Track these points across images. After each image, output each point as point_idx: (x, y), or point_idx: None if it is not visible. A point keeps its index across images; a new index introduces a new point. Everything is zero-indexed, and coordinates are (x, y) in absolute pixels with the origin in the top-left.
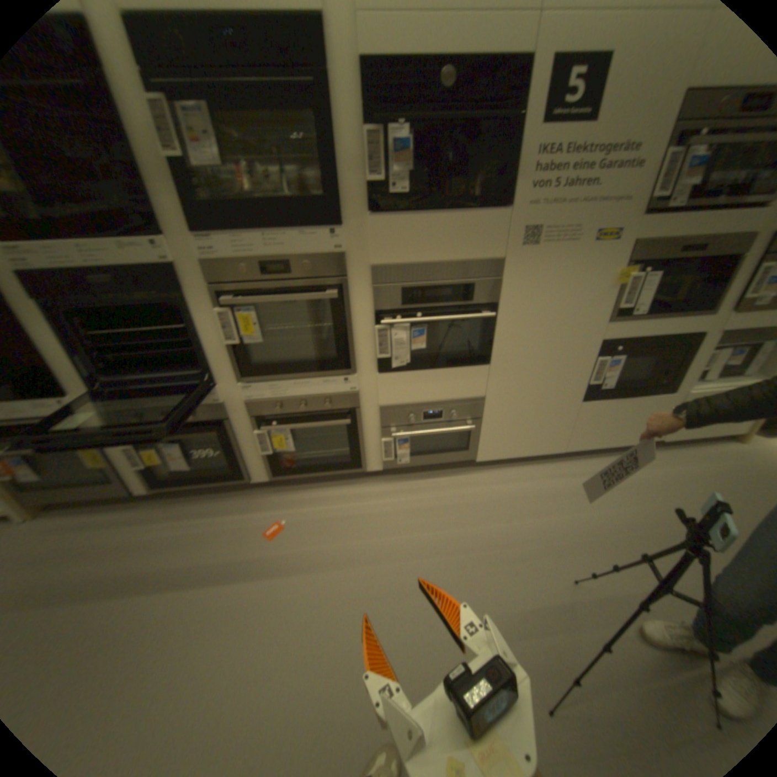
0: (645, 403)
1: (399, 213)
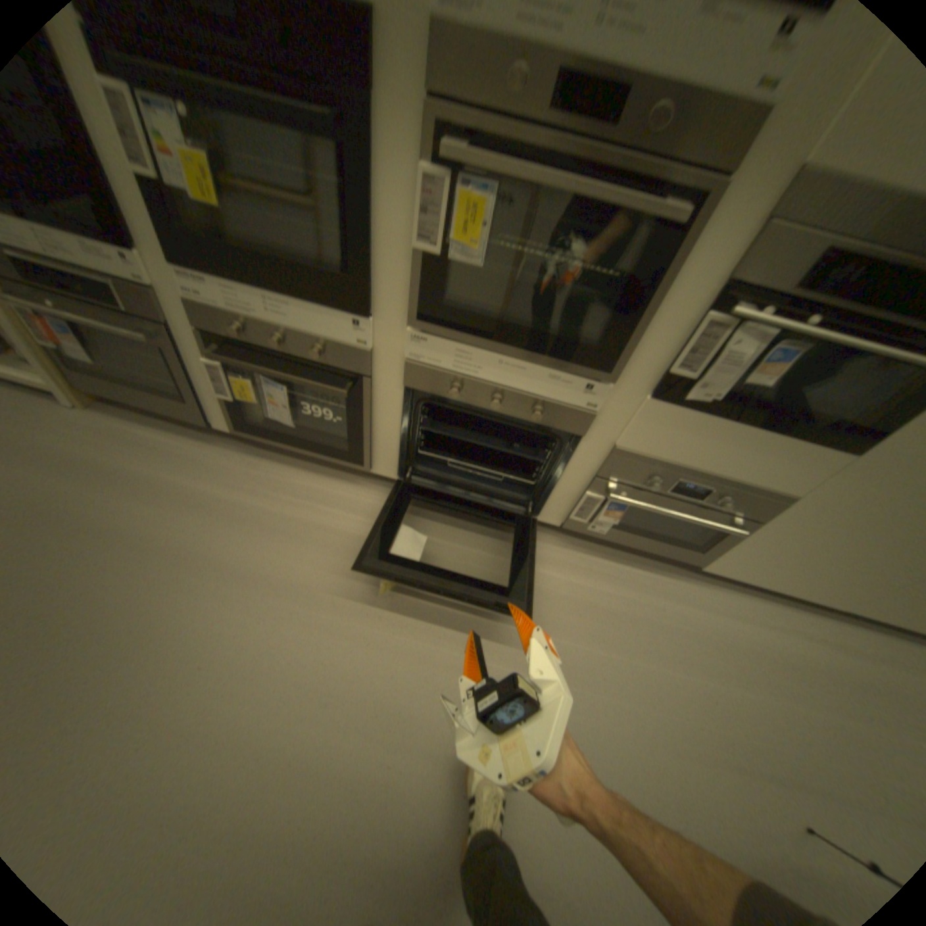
0: None
1: None
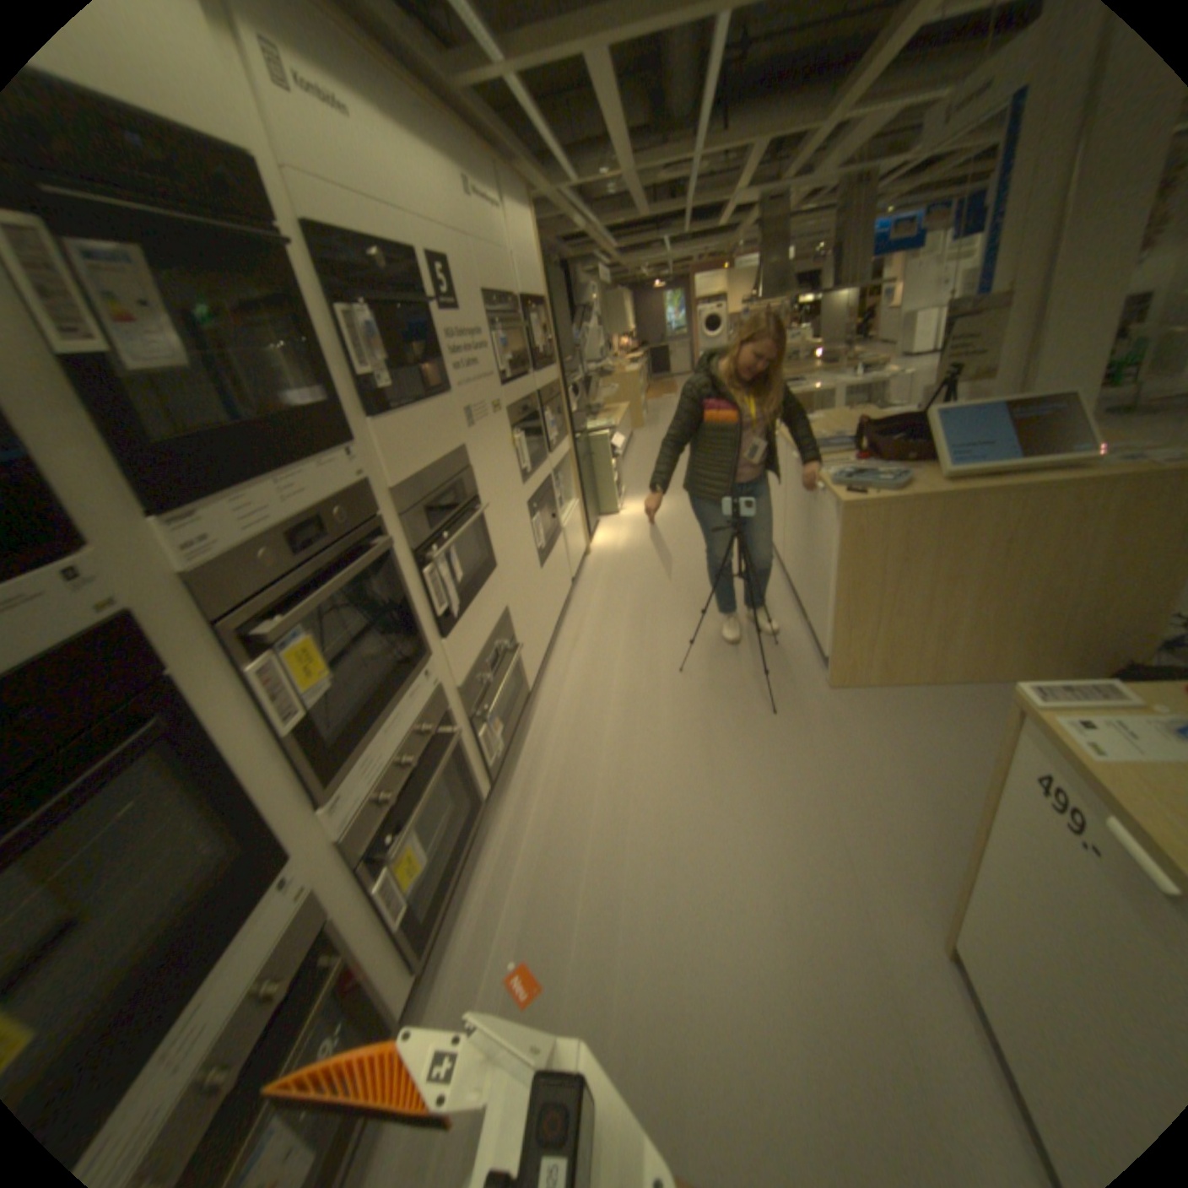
0: (556, 550)
1: (390, 411)
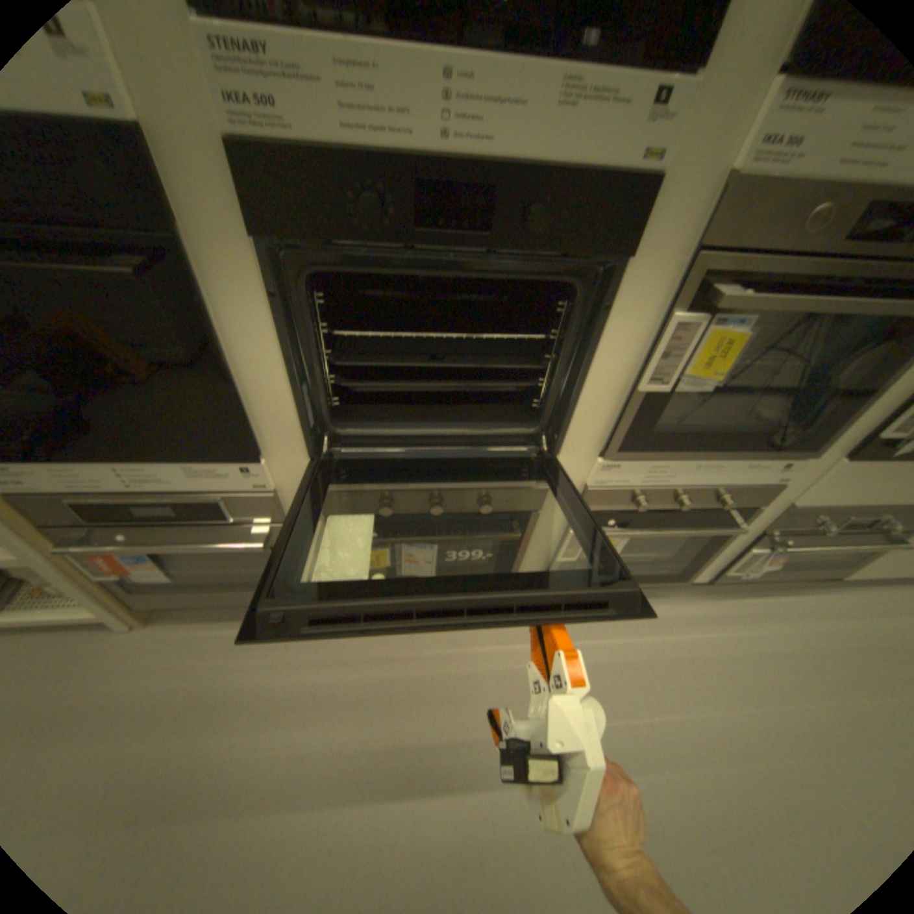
0: None
1: None
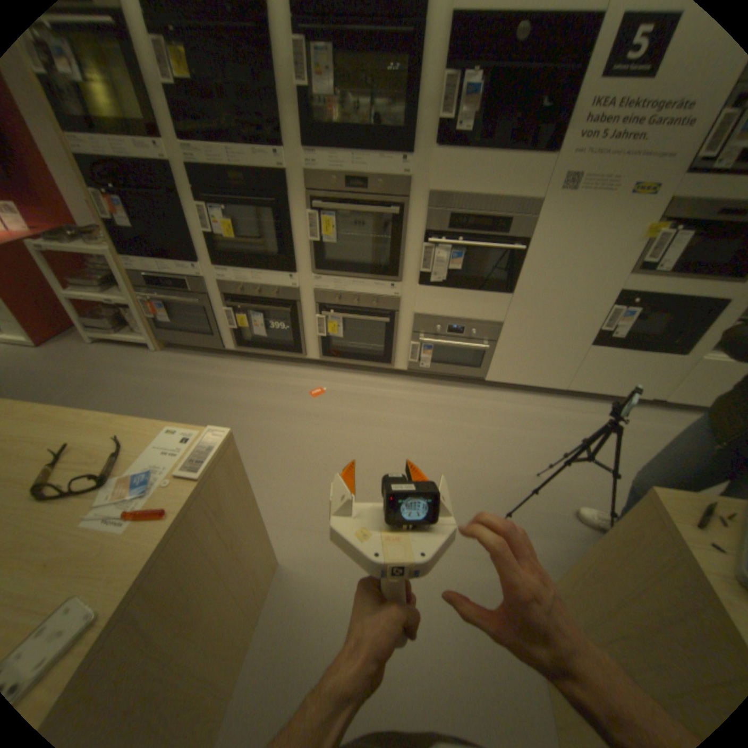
0: (654, 358)
1: (461, 148)
